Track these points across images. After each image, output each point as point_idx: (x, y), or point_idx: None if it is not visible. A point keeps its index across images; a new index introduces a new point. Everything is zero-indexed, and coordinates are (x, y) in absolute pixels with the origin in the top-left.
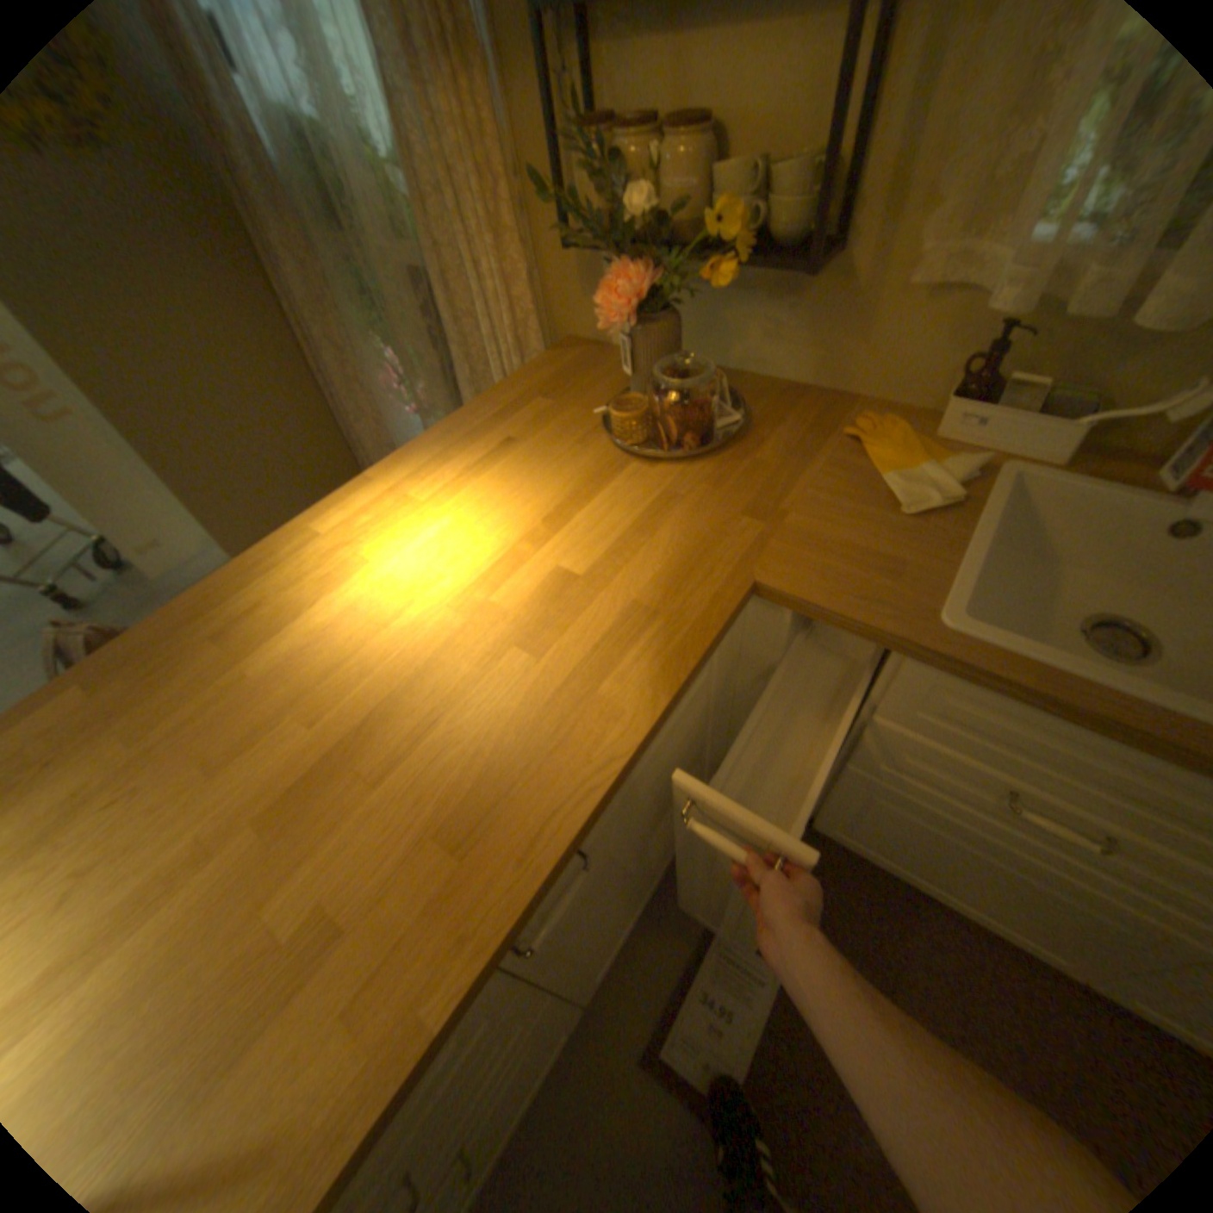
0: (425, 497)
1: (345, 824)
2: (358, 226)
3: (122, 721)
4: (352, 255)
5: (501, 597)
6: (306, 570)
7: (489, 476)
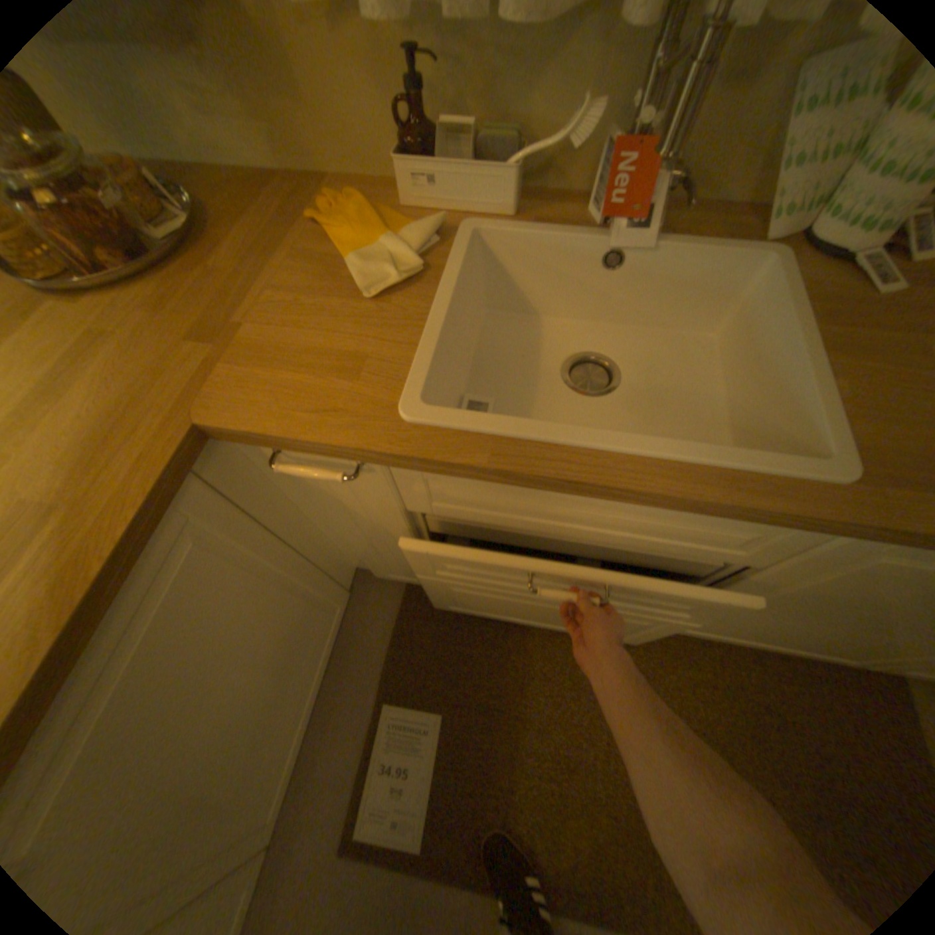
0: None
1: None
2: None
3: None
4: None
5: None
6: None
7: None
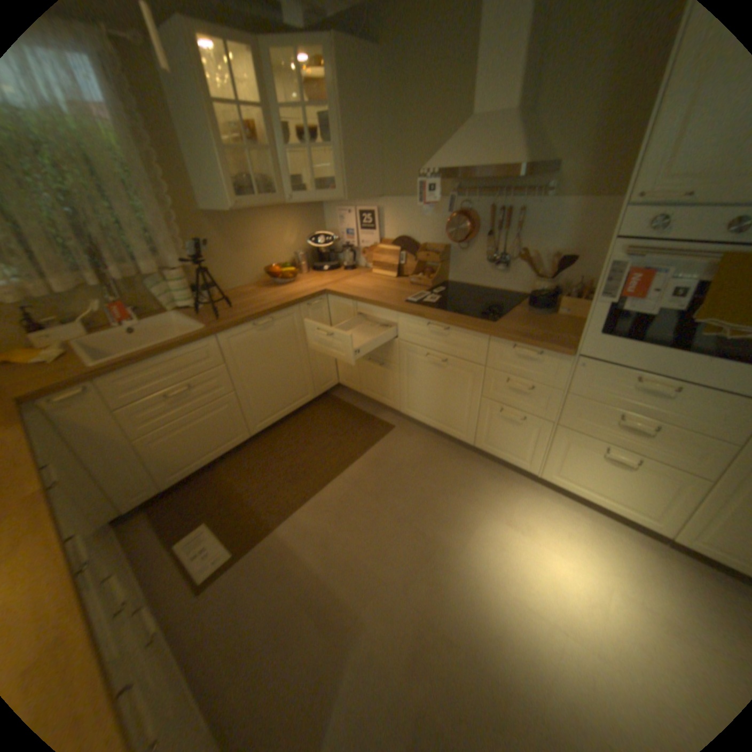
0: None
1: None
2: None
3: None
4: None
5: None
6: None
7: None
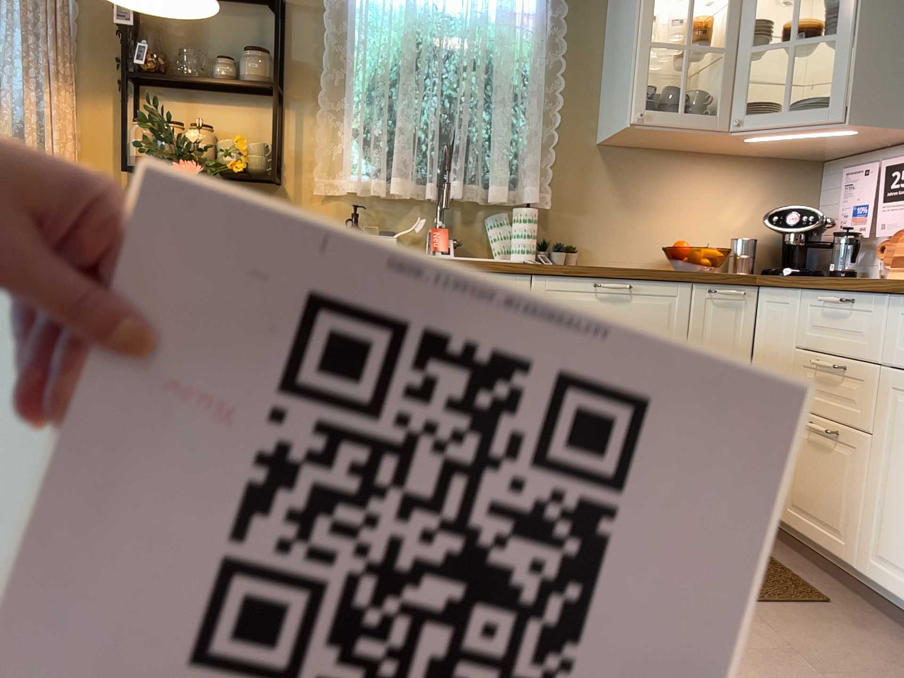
0: None
1: None
2: None
3: None
4: None
5: None
6: None
7: None
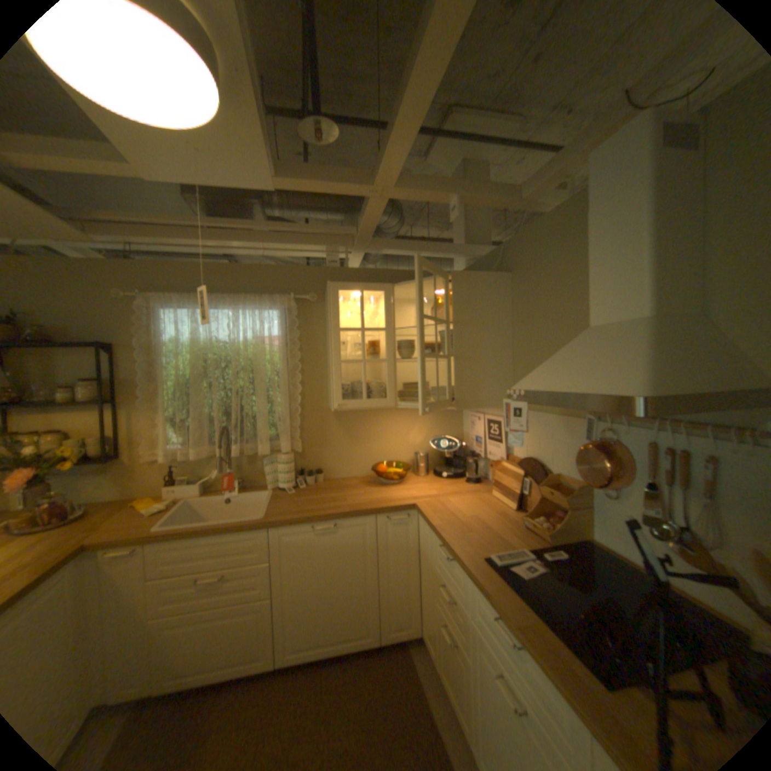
0: None
1: None
2: None
3: None
4: None
5: None
6: None
7: None
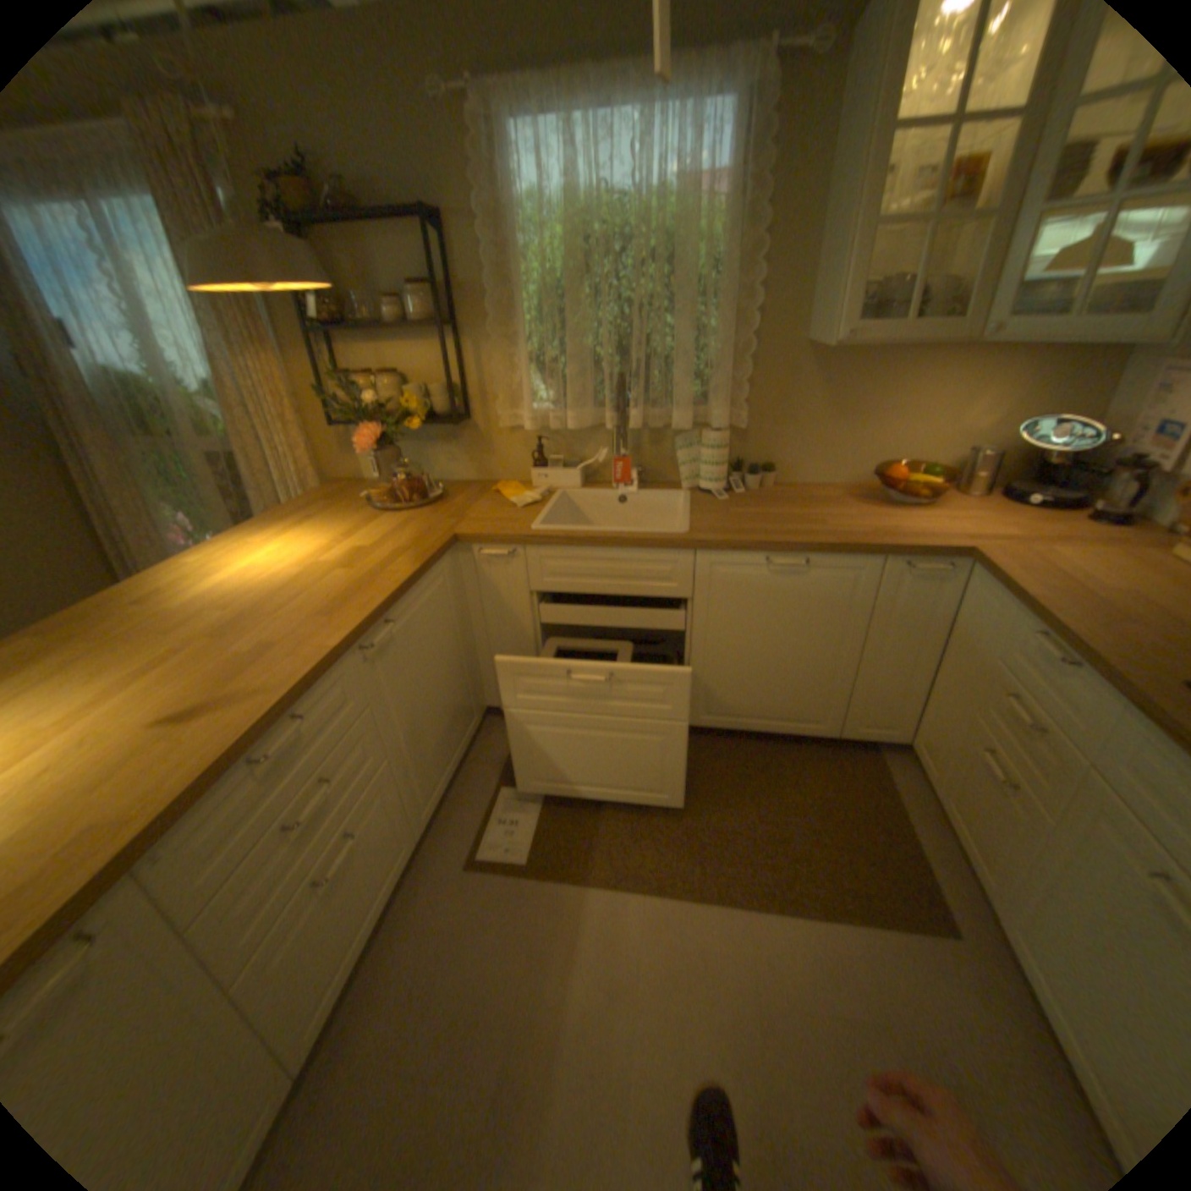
0: (262, 541)
1: (265, 623)
2: (167, 432)
3: (86, 636)
4: (156, 451)
5: (325, 558)
6: (190, 573)
7: (302, 529)
